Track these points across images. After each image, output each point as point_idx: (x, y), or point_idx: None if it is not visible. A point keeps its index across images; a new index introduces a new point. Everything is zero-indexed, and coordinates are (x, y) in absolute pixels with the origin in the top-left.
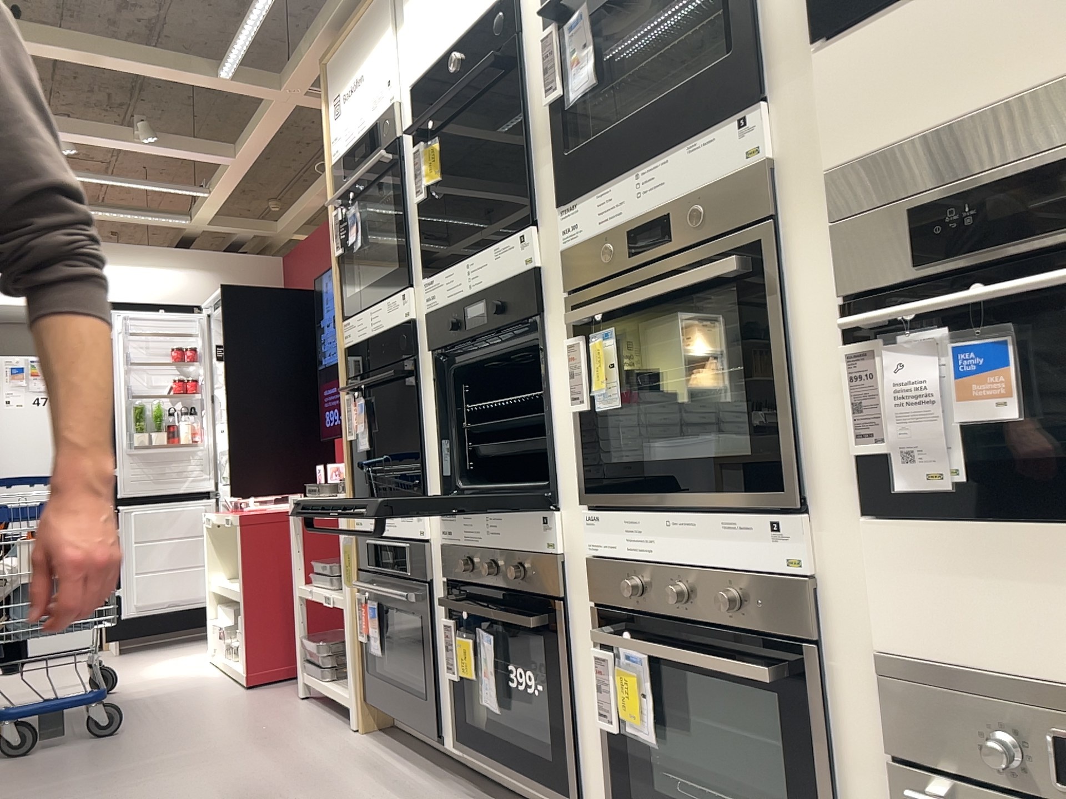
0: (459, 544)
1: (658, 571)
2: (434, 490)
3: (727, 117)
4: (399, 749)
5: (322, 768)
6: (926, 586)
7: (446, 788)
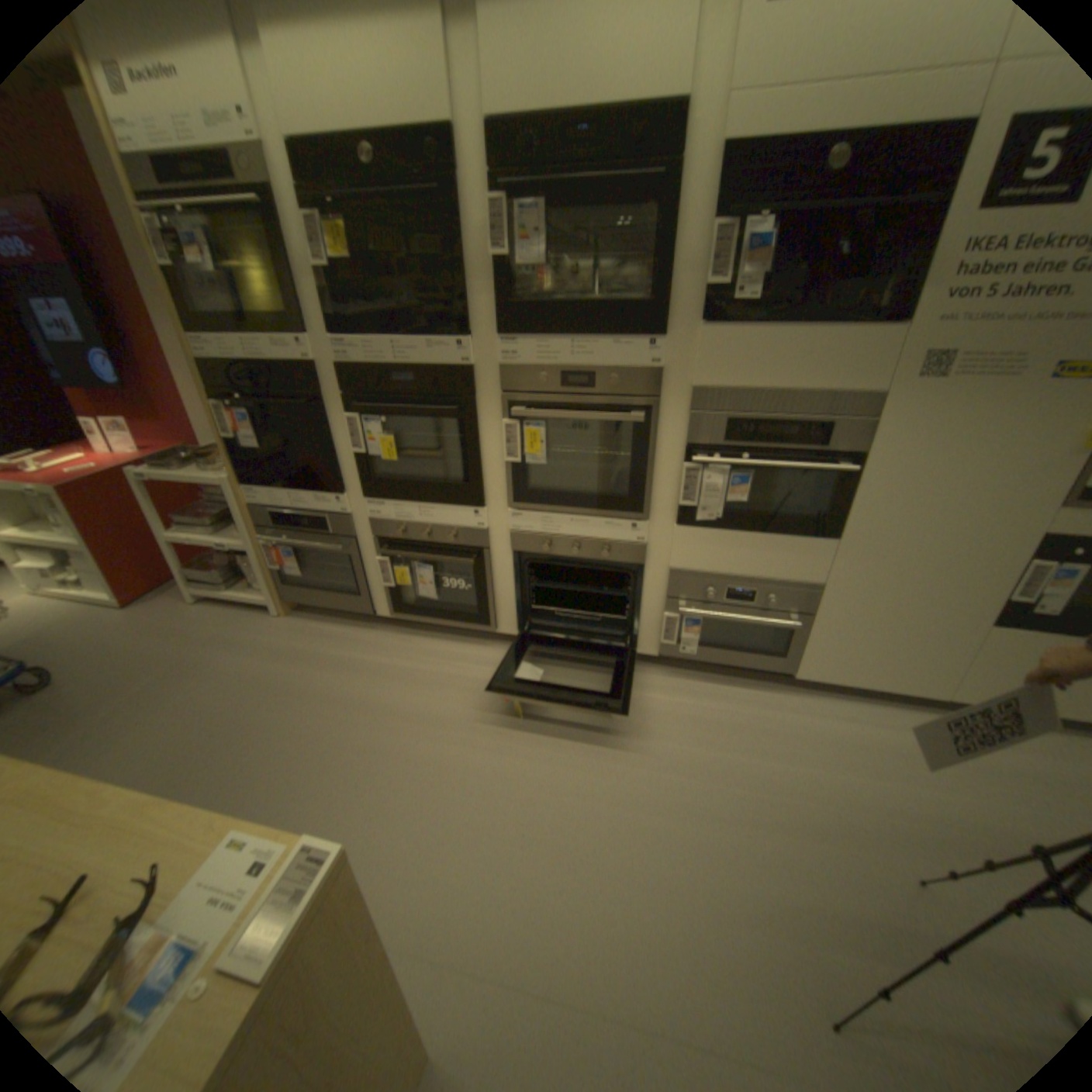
0: (390, 521)
1: (562, 541)
2: (353, 487)
3: (644, 338)
4: (325, 622)
5: (289, 650)
6: (694, 550)
7: (386, 636)
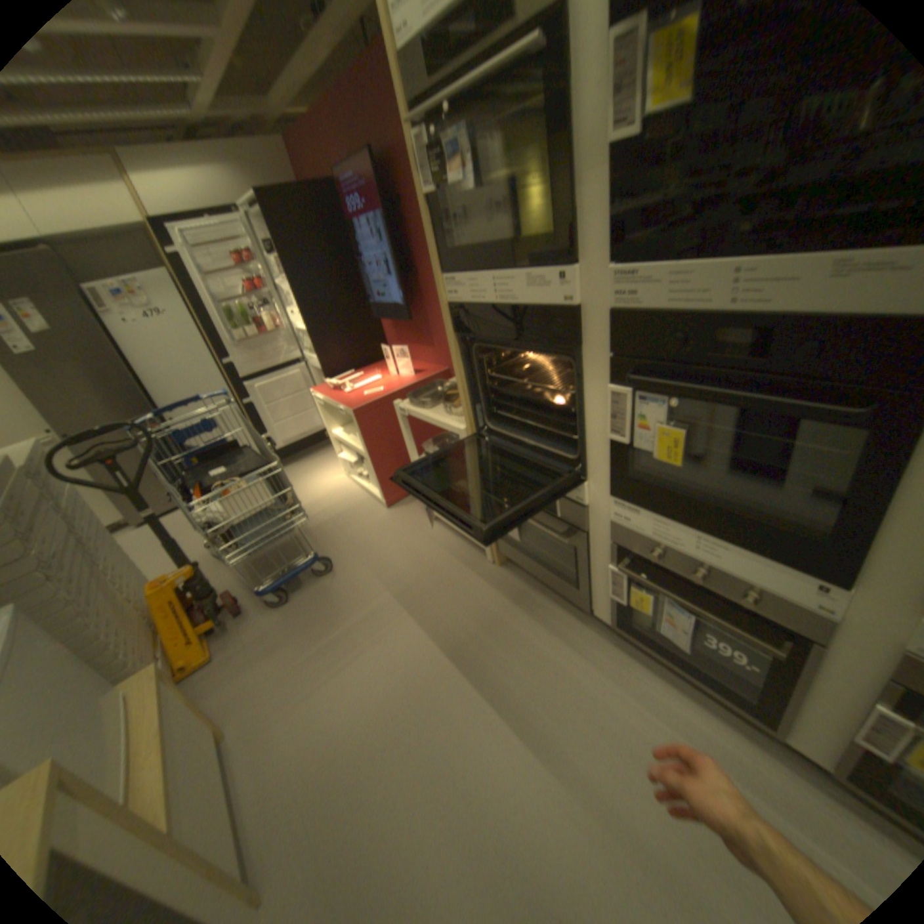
0: (644, 534)
1: None
2: (600, 475)
3: None
4: (536, 588)
5: (496, 616)
6: None
7: (602, 642)
